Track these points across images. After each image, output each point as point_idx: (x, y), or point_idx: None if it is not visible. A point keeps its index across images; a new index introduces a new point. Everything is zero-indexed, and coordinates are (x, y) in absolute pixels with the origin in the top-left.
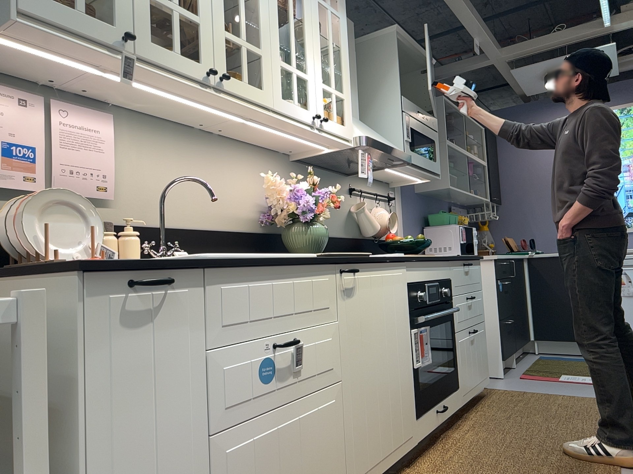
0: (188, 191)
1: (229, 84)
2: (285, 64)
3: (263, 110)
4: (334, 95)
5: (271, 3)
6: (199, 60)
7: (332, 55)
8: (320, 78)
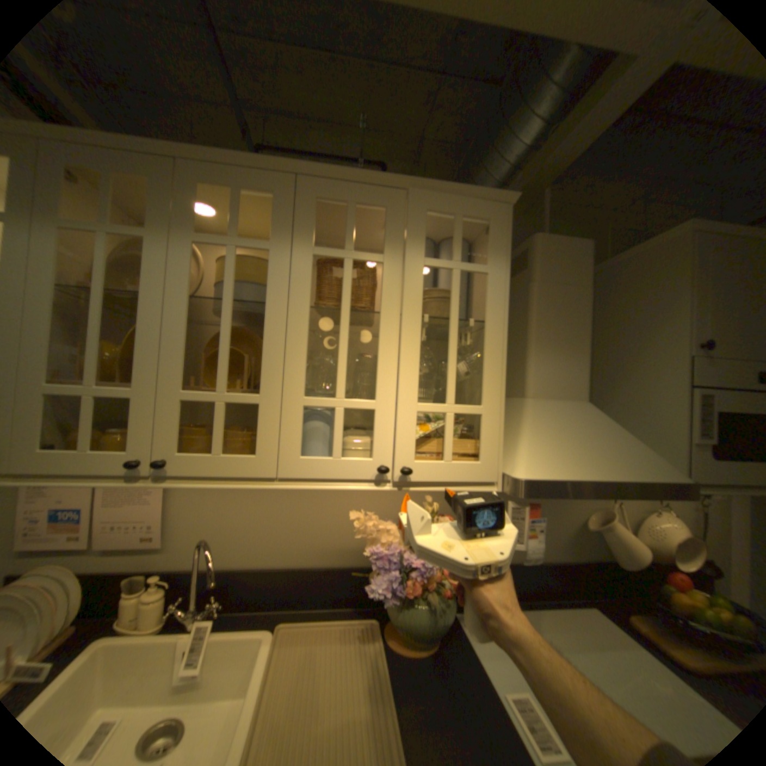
0: (265, 525)
1: (180, 465)
2: (316, 399)
3: (254, 484)
4: (447, 415)
5: (294, 313)
6: (125, 446)
7: (452, 344)
8: (409, 396)
